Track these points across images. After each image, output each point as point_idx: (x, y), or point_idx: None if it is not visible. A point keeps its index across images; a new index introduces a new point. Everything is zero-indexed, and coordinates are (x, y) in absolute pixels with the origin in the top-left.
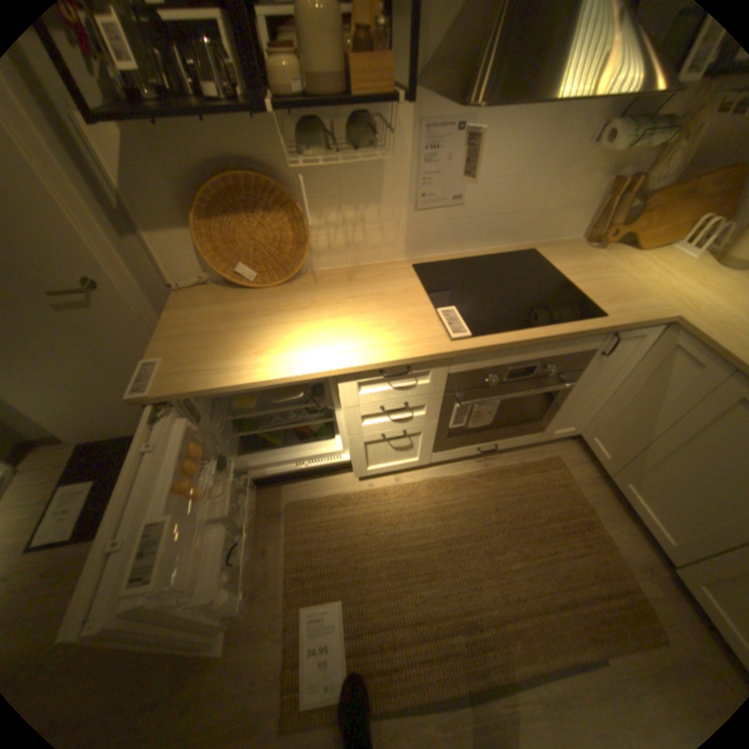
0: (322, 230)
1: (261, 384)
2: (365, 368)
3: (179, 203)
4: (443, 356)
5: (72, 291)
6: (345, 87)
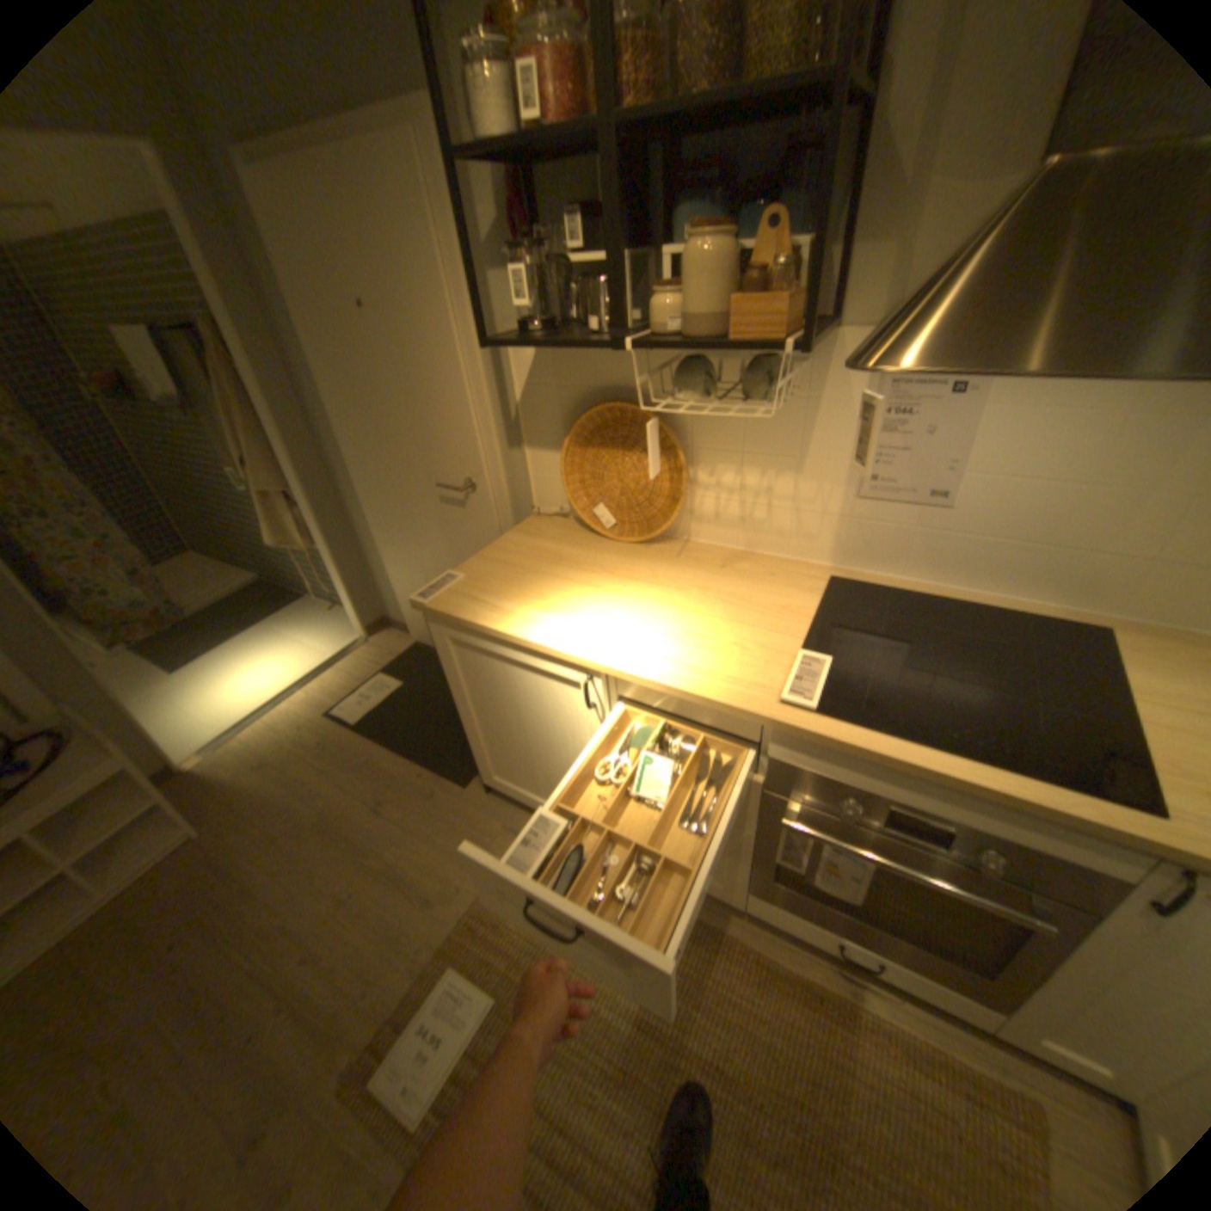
0: (711, 491)
1: (519, 642)
2: (638, 681)
3: (564, 427)
4: (755, 719)
5: (452, 488)
6: (723, 328)
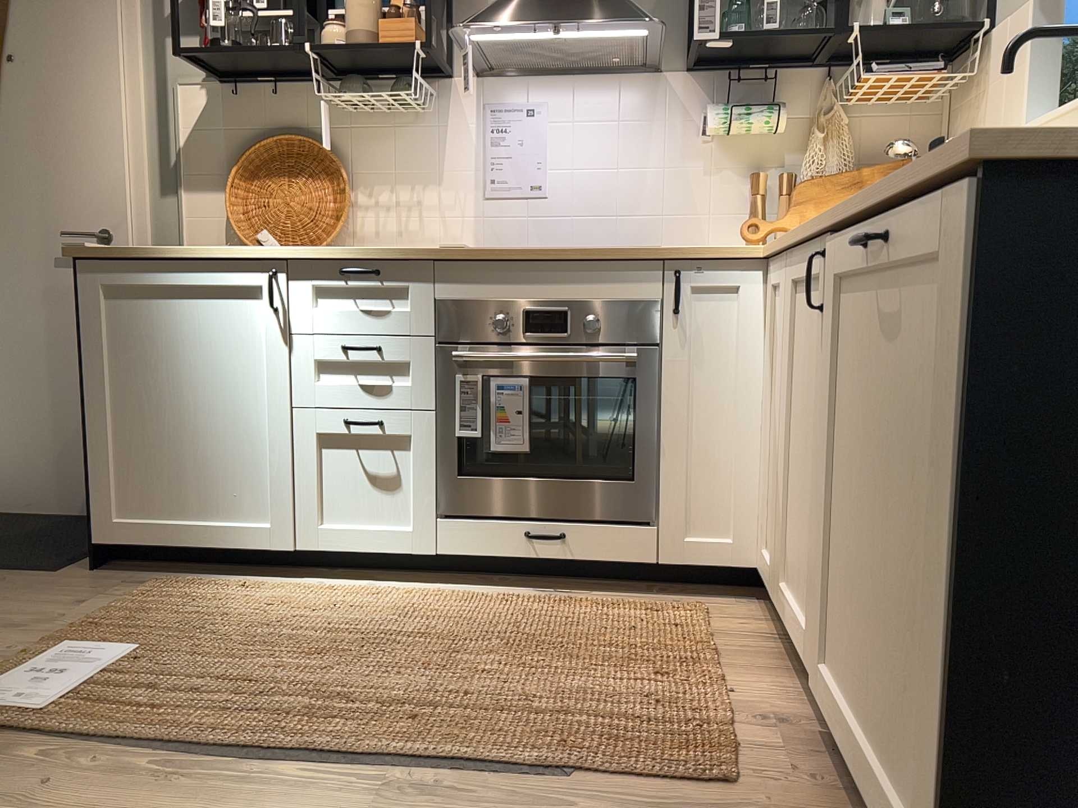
0: (369, 212)
1: (198, 258)
2: (320, 261)
3: (227, 169)
4: (420, 261)
5: (82, 235)
6: (373, 43)
